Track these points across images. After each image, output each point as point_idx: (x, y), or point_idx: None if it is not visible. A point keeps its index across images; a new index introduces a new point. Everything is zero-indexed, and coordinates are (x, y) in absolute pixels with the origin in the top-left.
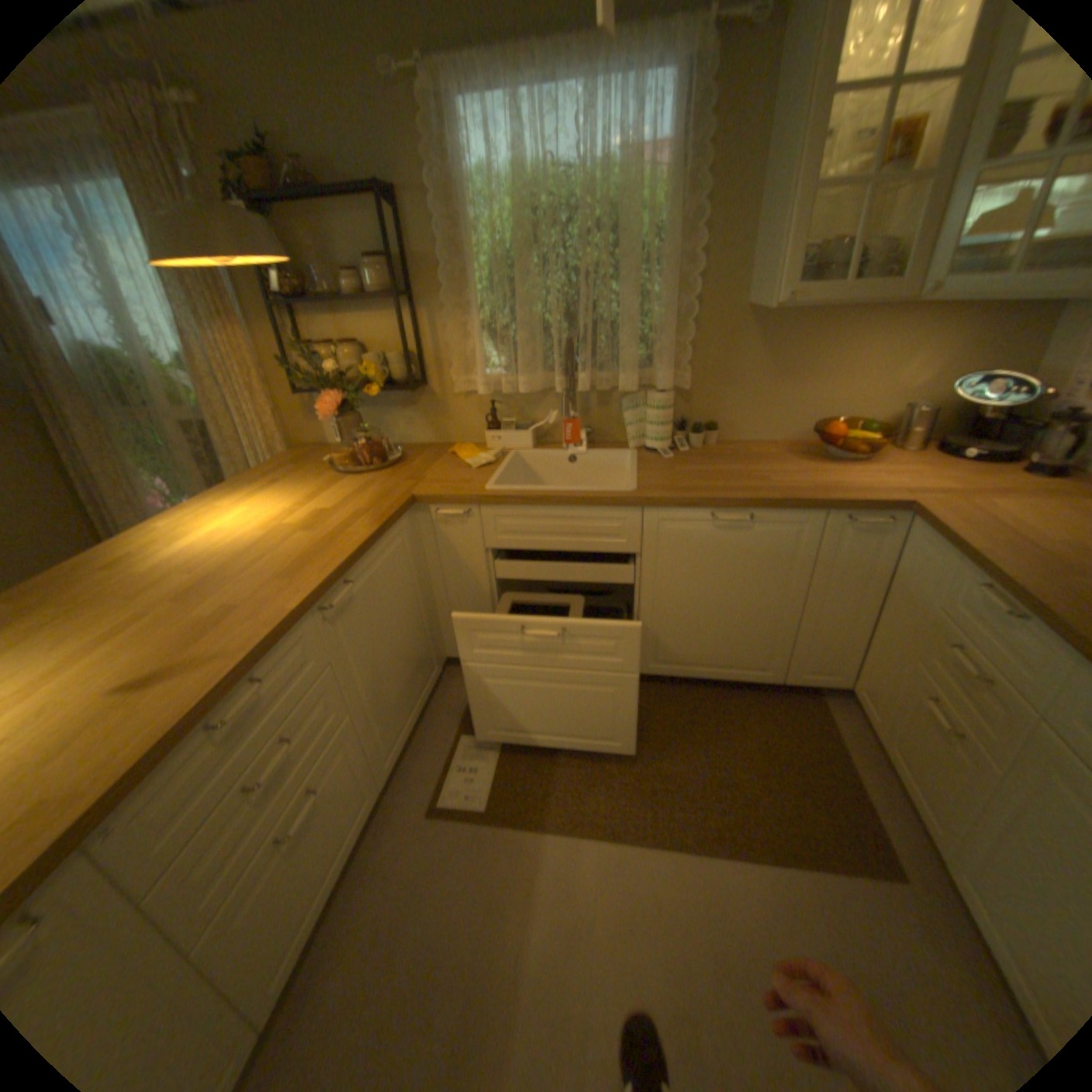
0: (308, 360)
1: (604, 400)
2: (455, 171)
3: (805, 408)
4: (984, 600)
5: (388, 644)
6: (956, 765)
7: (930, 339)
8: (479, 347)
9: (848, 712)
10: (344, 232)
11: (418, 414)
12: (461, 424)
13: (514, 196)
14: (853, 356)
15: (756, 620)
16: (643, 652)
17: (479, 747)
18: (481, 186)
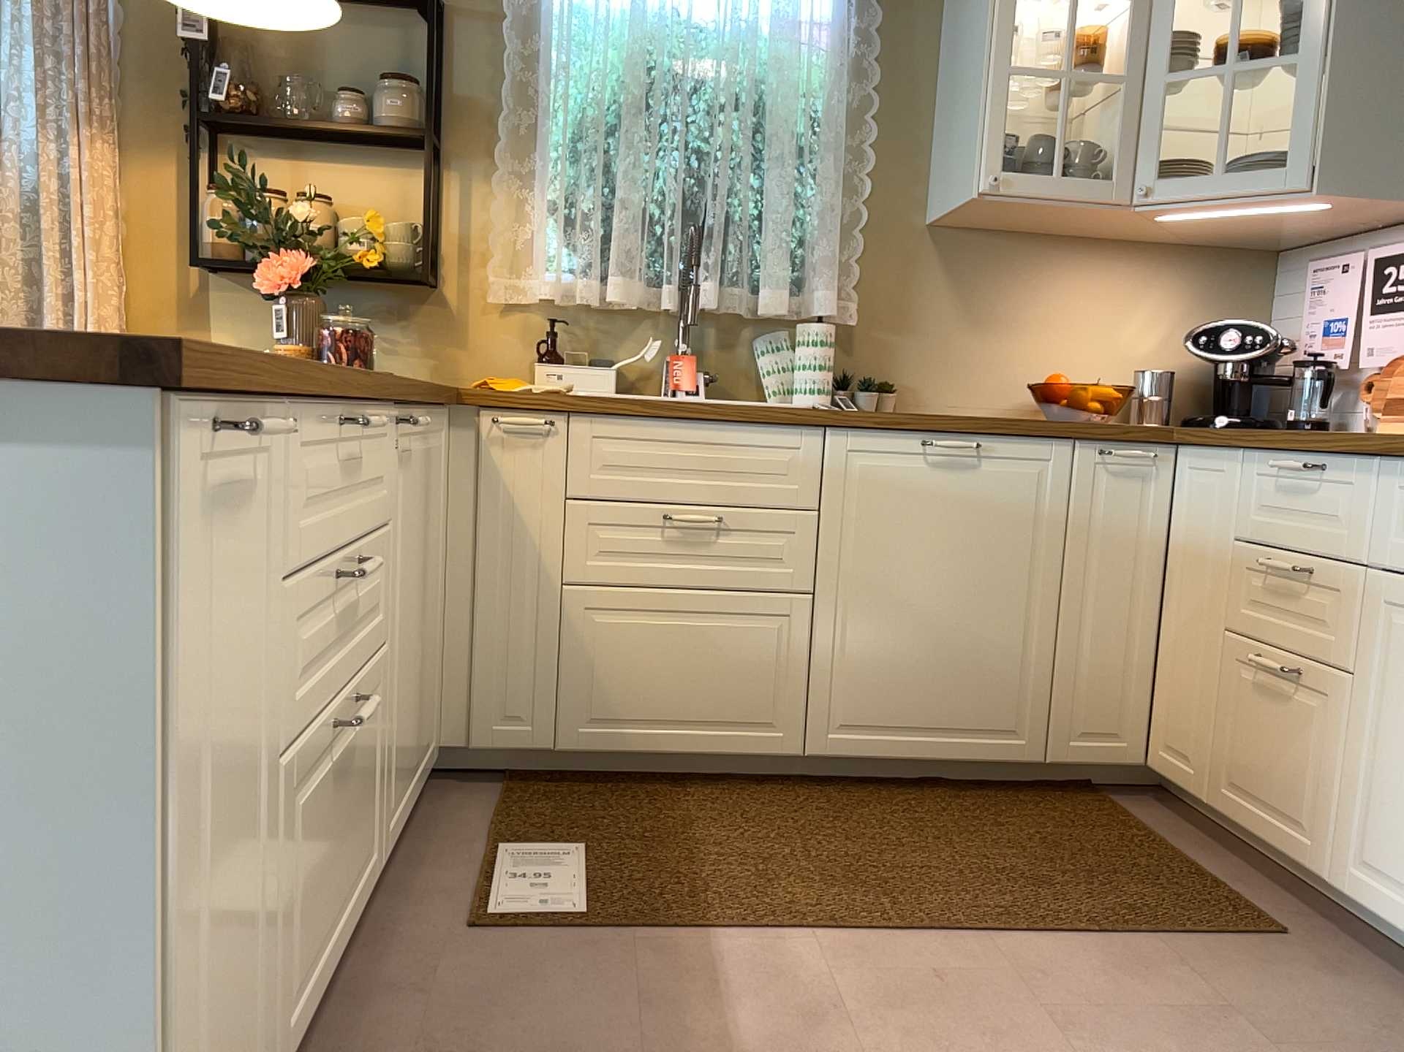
0: (264, 202)
1: (730, 337)
2: (547, 5)
3: (1011, 371)
4: (1279, 488)
5: (414, 598)
6: (1304, 723)
7: (1147, 294)
8: (545, 233)
9: (1148, 807)
10: (352, 52)
11: (412, 336)
12: (487, 358)
13: (632, 42)
14: (1062, 305)
15: (996, 630)
16: (821, 706)
17: (540, 856)
18: (579, 30)
